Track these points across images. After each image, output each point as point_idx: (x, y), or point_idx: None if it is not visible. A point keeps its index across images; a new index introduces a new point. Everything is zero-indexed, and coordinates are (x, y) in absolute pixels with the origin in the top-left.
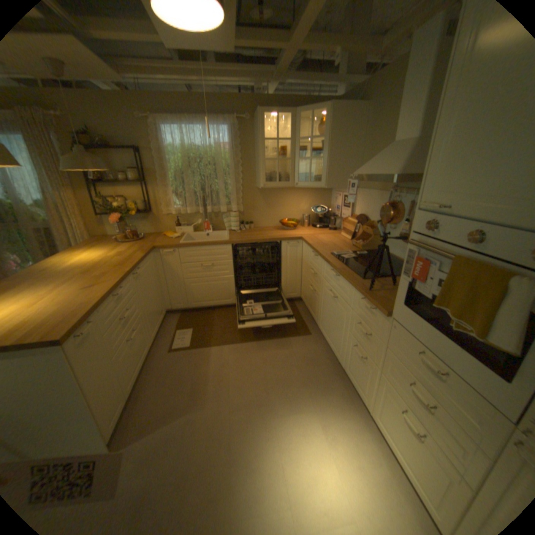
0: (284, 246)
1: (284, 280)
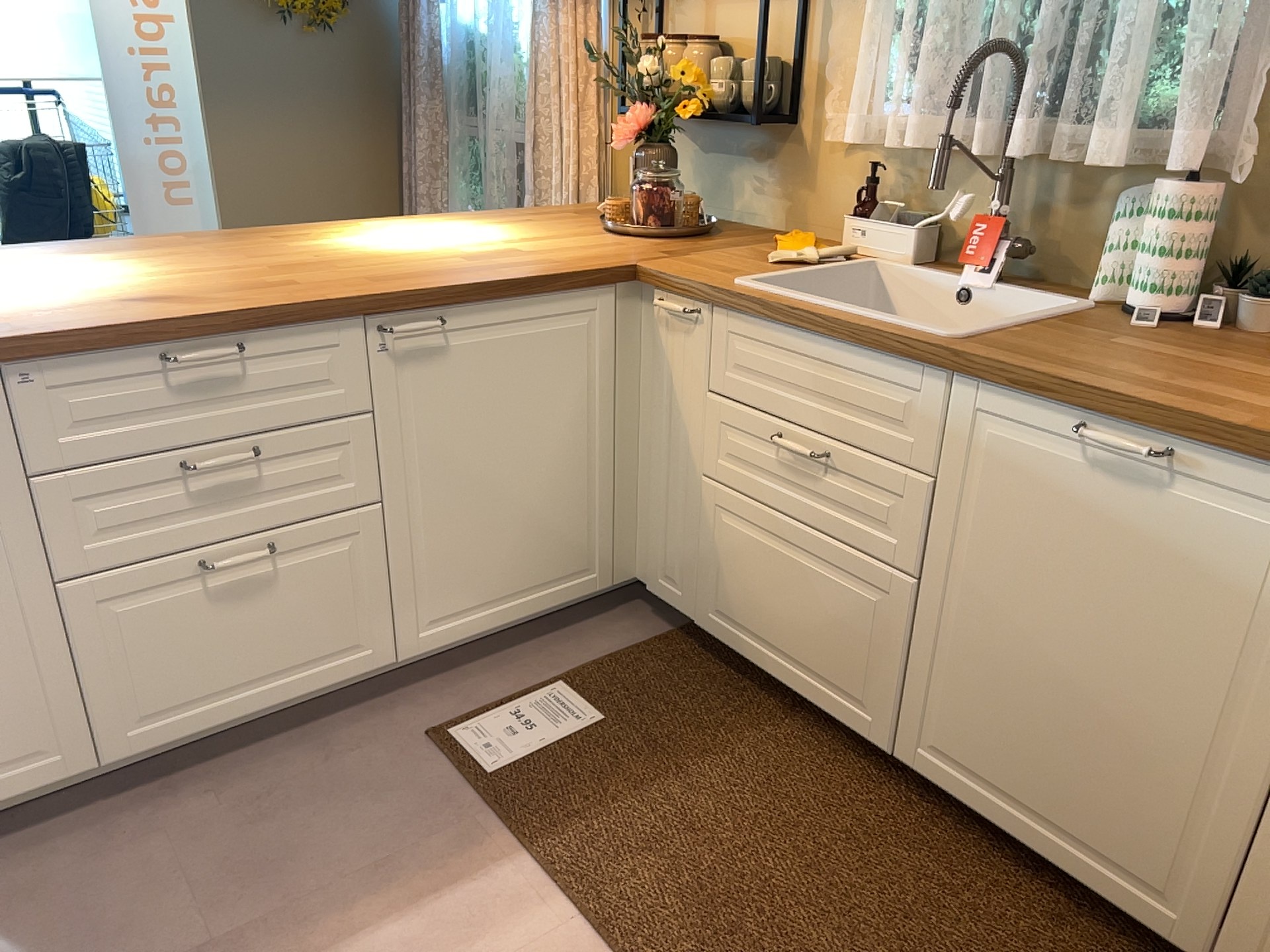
0: None
1: None
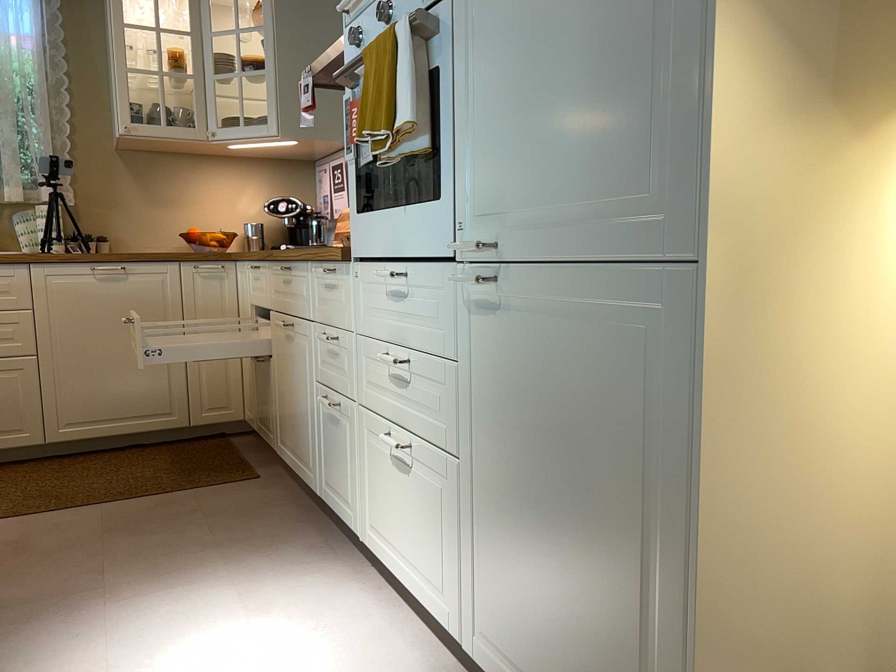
0: (188, 275)
1: (193, 369)
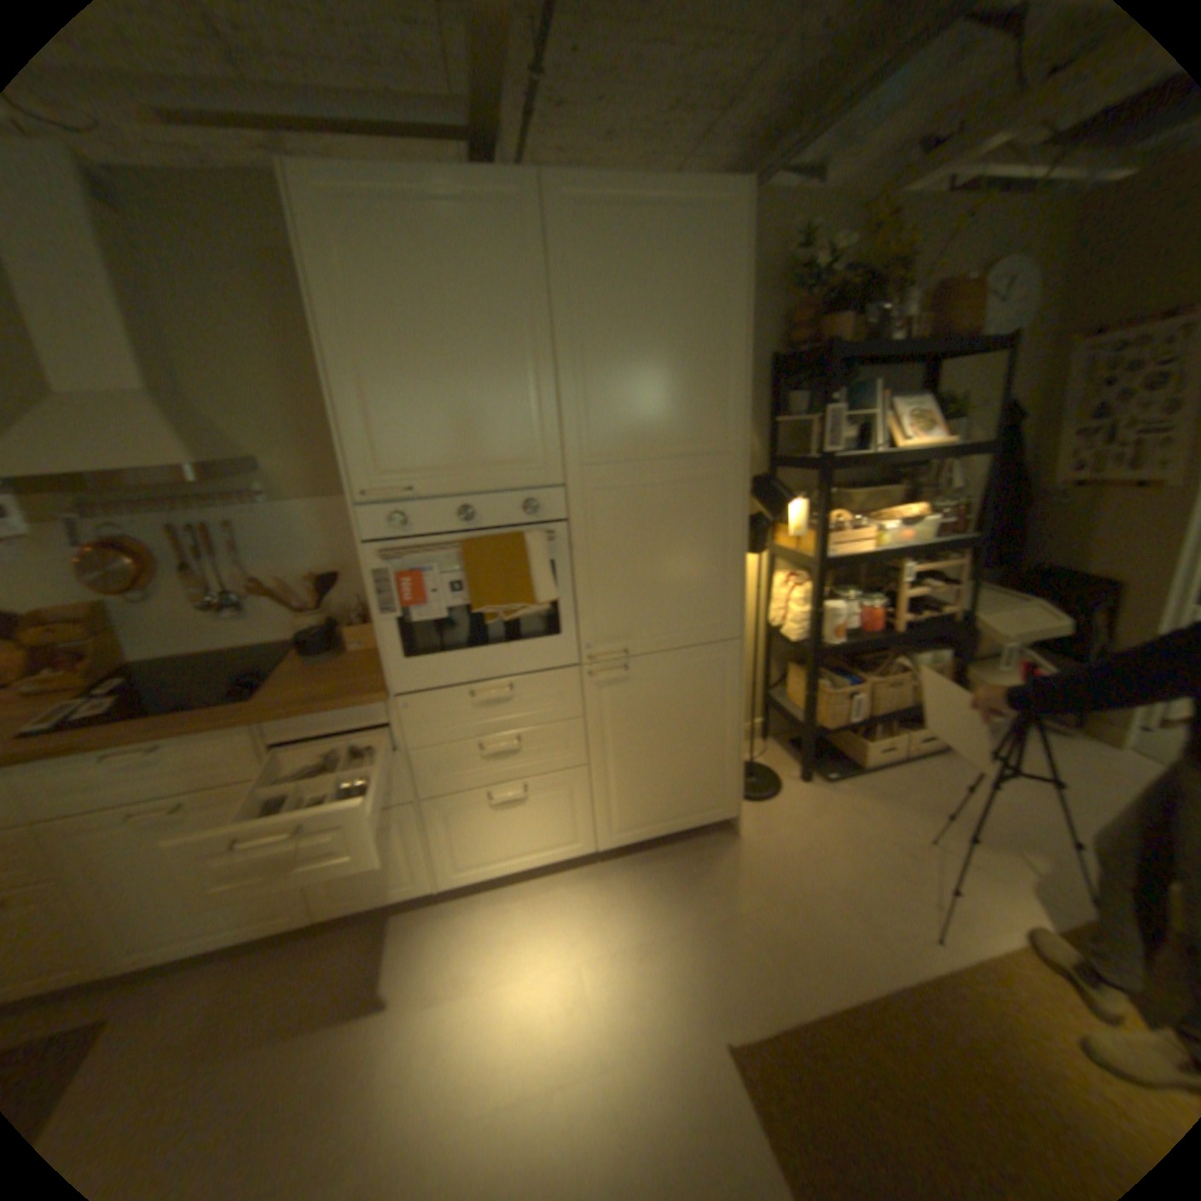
0: None
1: None
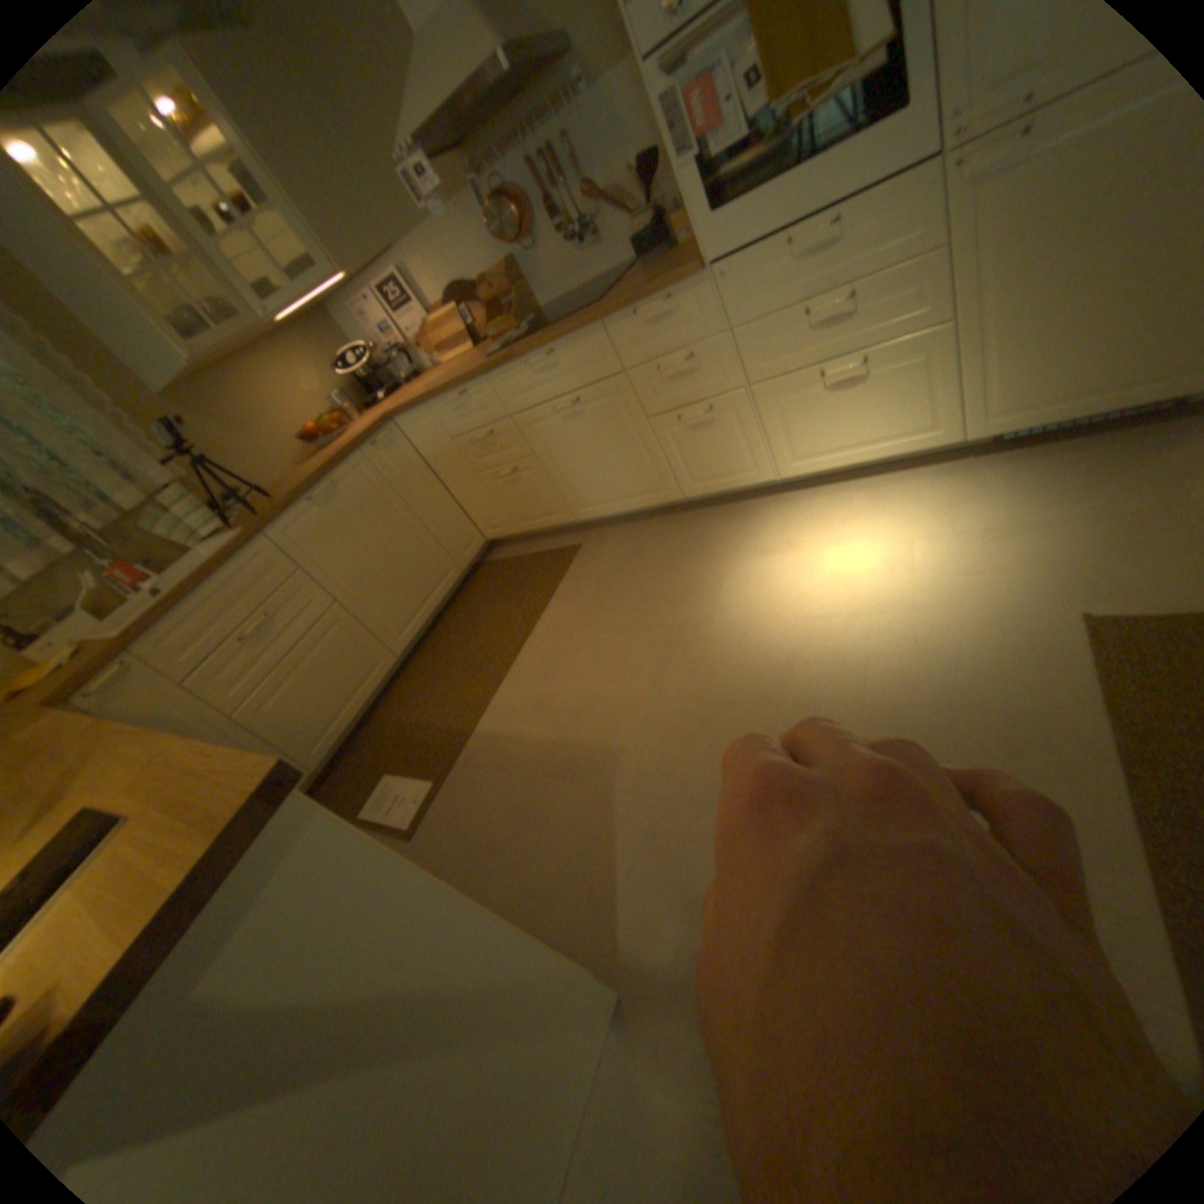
0: (373, 454)
1: (434, 527)
